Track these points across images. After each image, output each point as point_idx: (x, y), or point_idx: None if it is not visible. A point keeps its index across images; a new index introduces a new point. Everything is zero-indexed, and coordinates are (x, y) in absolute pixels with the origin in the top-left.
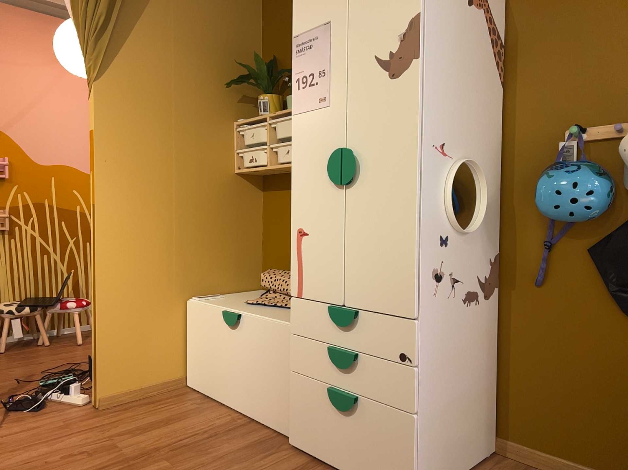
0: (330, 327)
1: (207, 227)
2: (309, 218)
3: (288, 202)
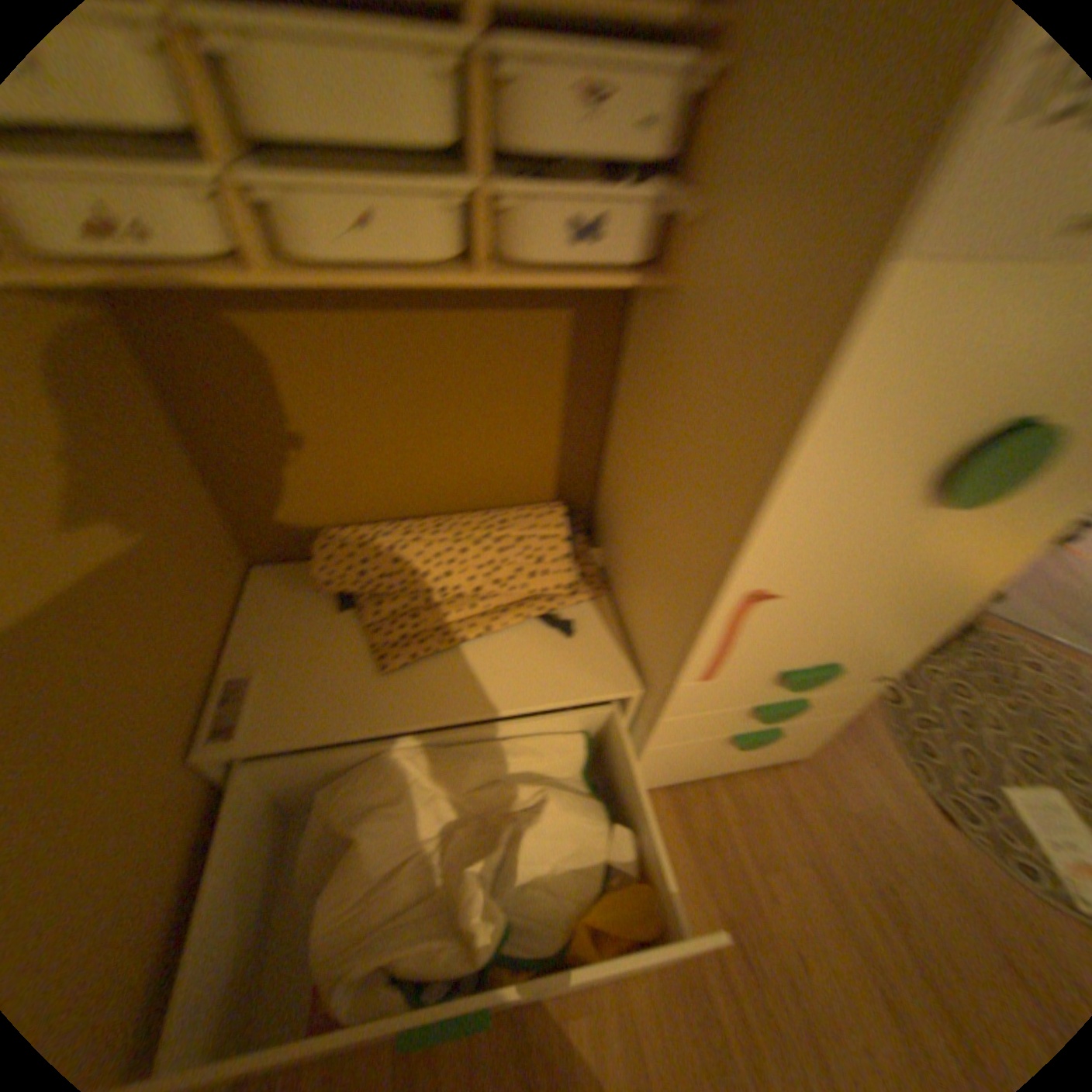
0: (764, 689)
1: (83, 564)
2: (801, 568)
3: (285, 351)
